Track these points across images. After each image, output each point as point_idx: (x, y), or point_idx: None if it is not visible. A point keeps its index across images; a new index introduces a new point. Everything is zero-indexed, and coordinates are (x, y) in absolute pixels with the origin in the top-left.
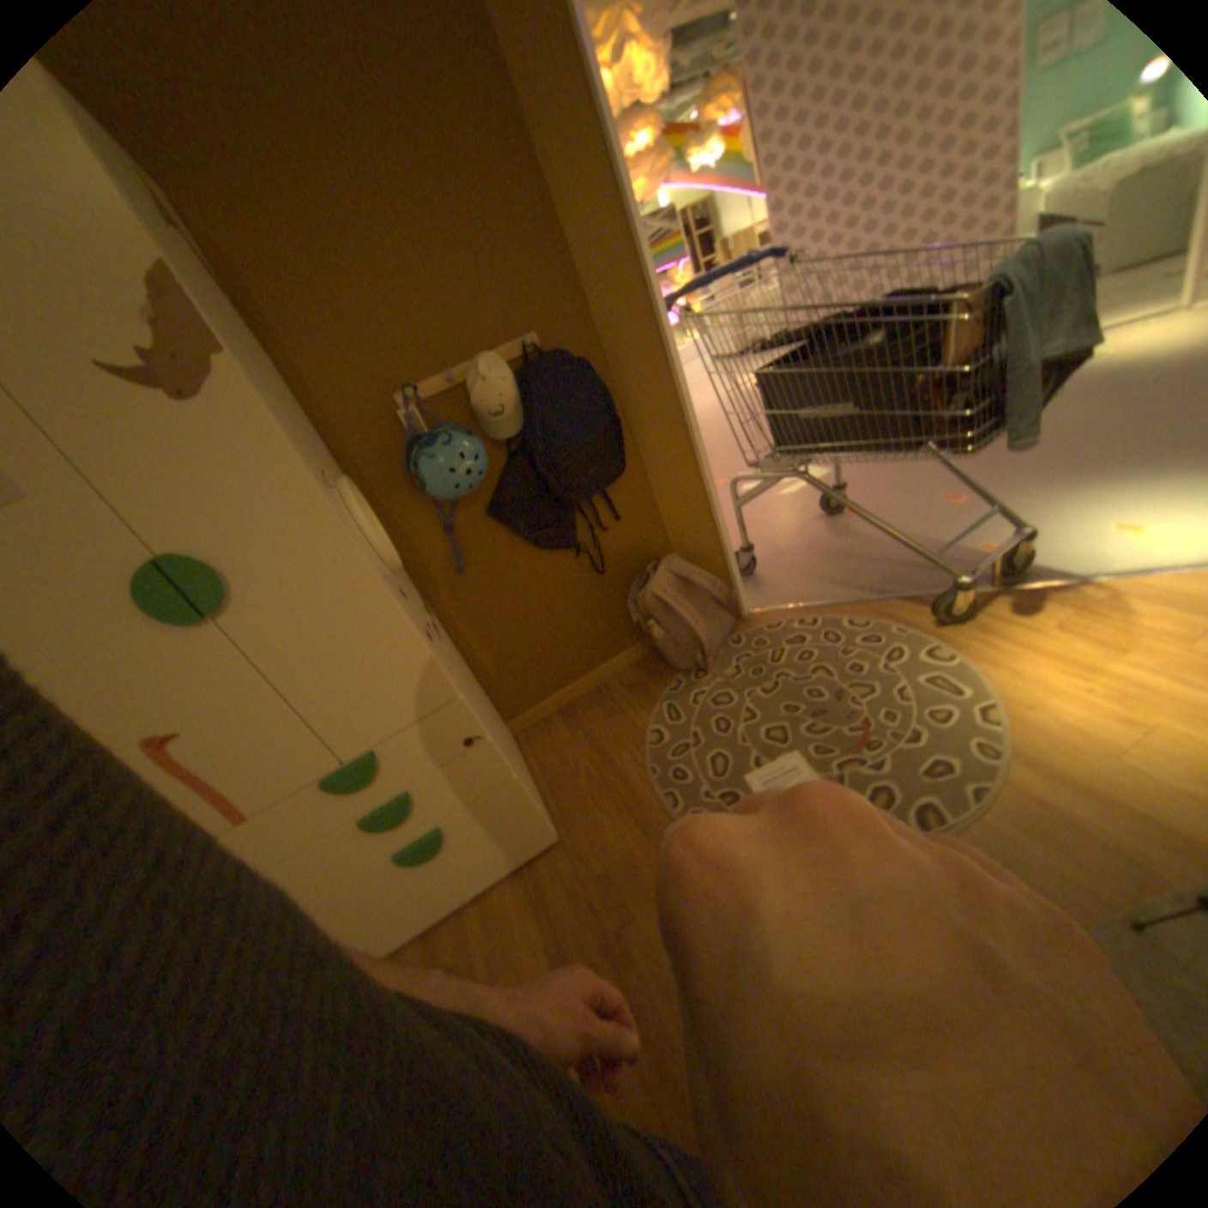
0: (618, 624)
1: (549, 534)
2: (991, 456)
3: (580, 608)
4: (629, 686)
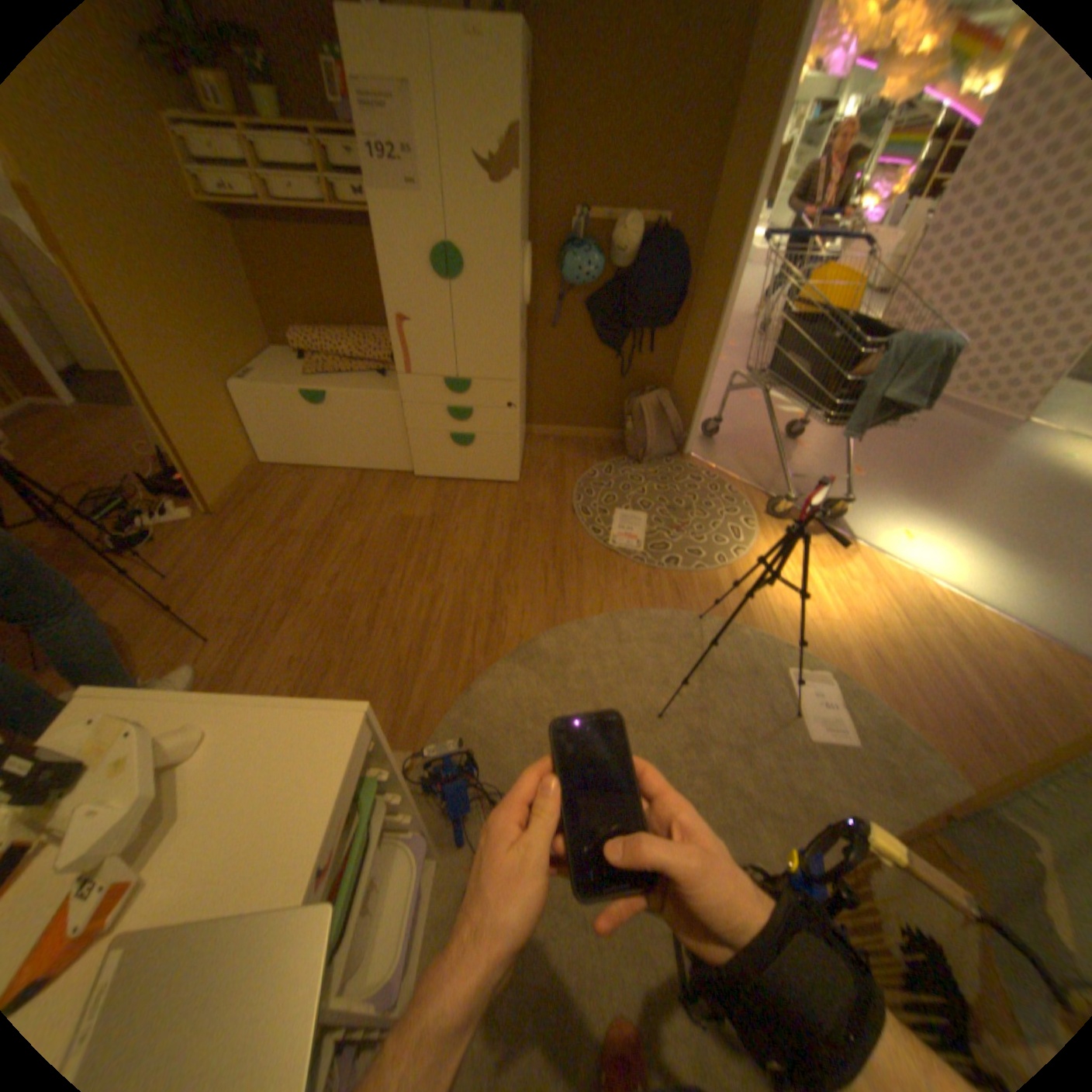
0: (613, 414)
1: (607, 338)
2: (906, 467)
3: (599, 391)
4: (596, 449)
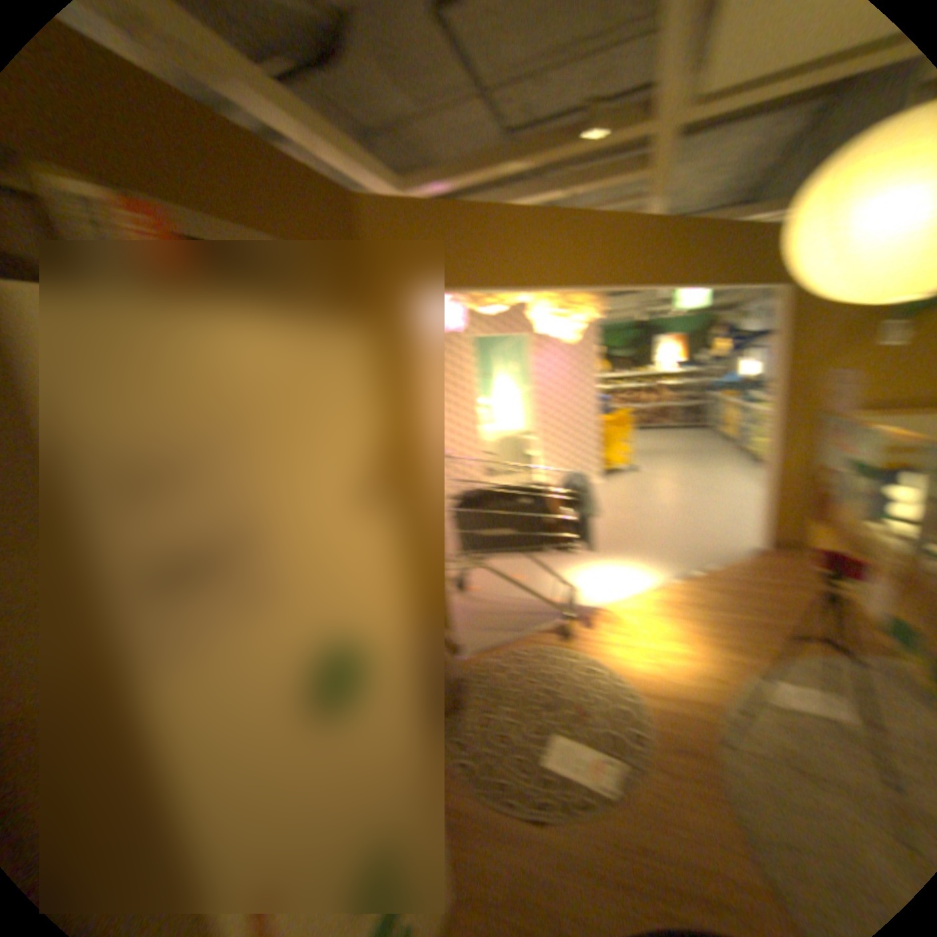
0: None
1: None
2: (519, 558)
3: None
4: None
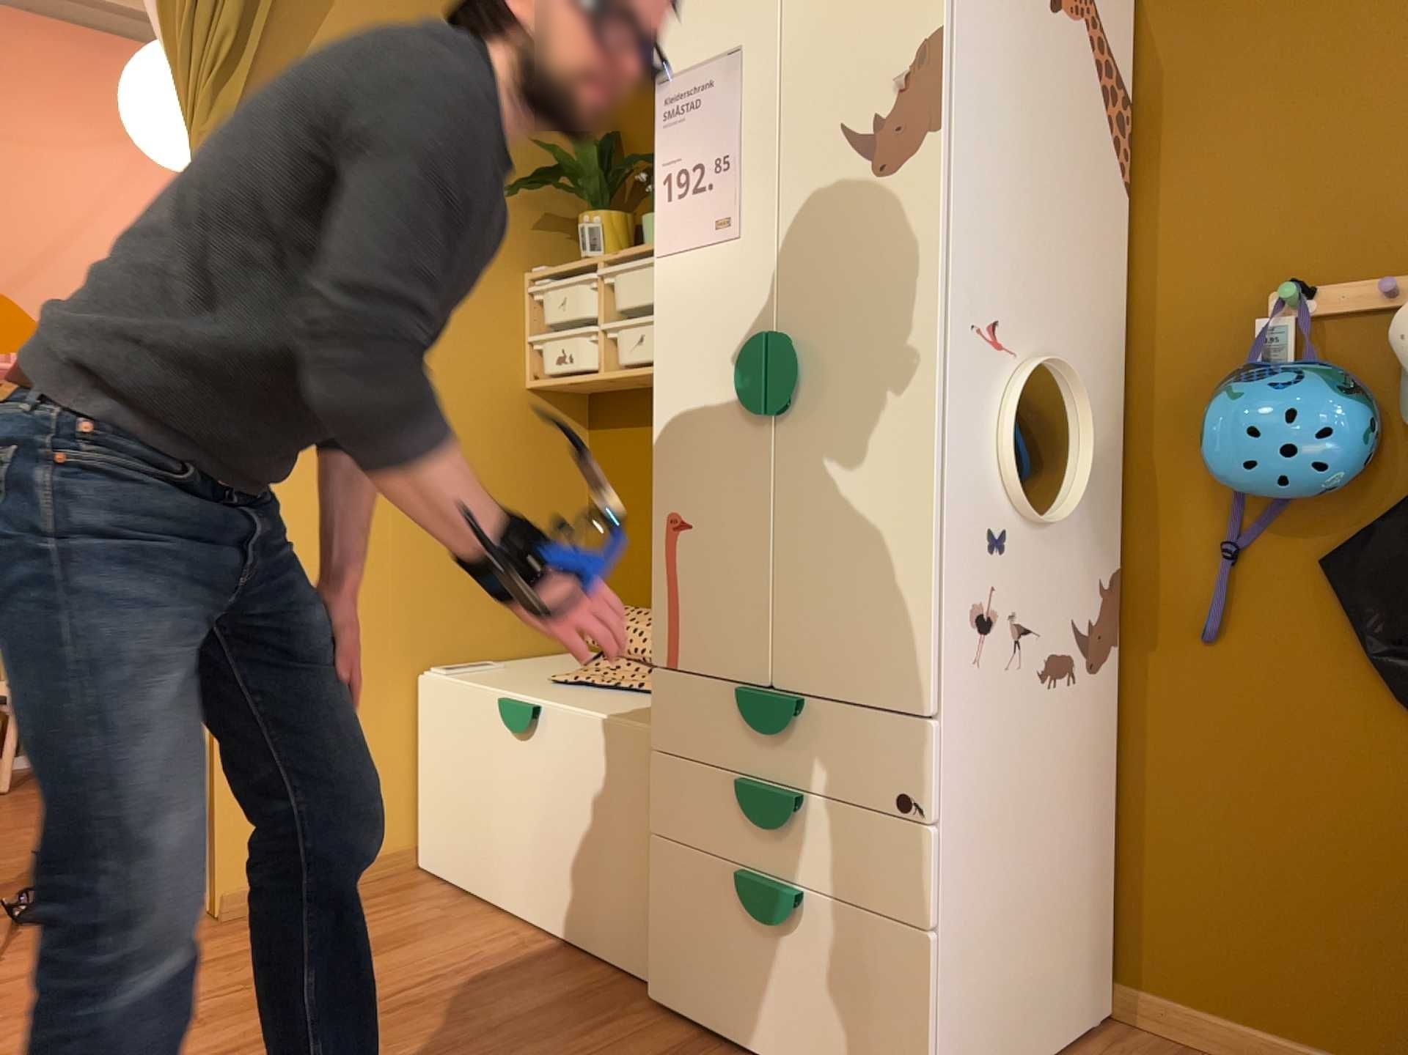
0: None
1: None
2: None
3: None
4: None
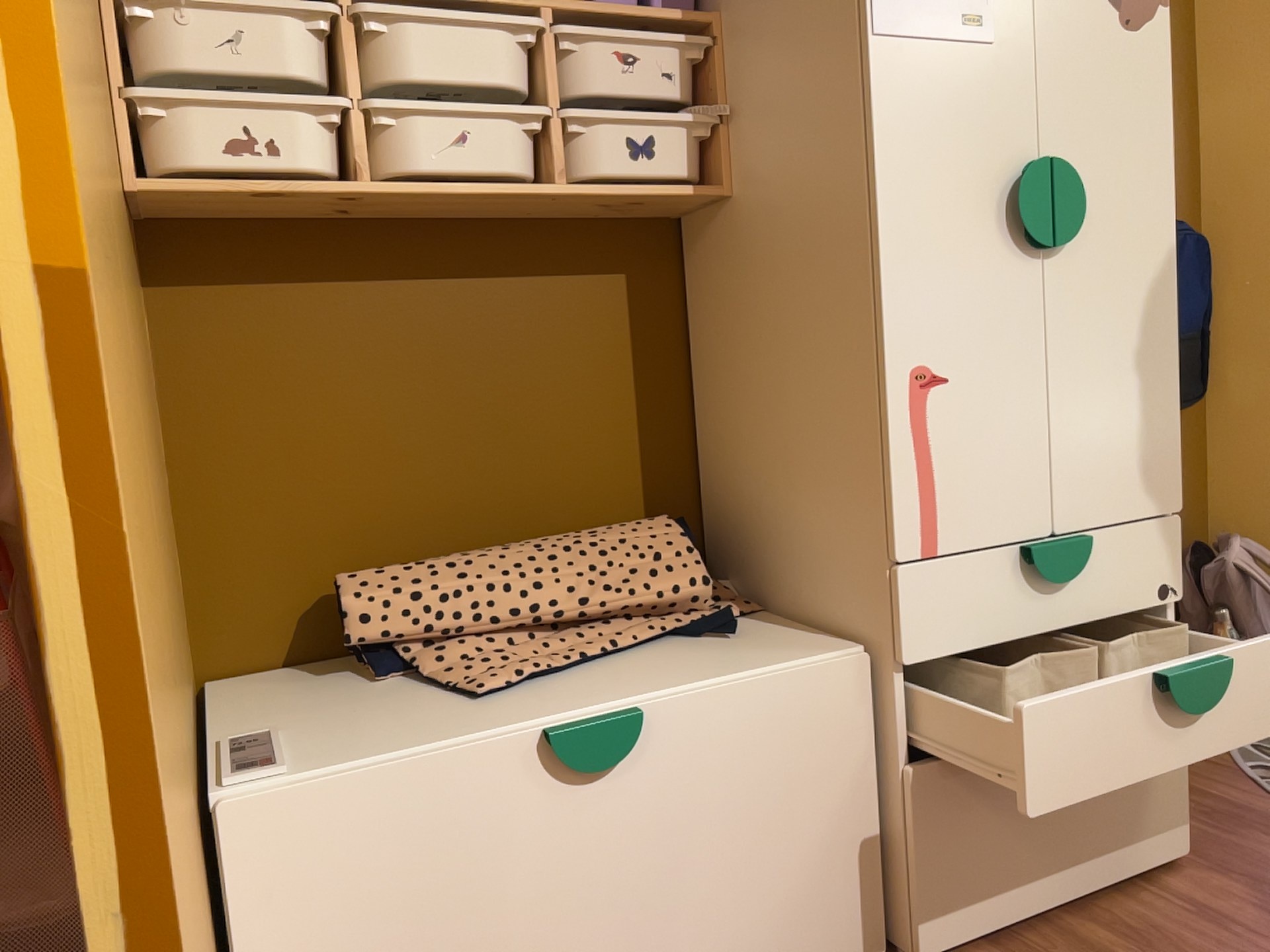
0: None
1: None
2: None
3: None
4: None
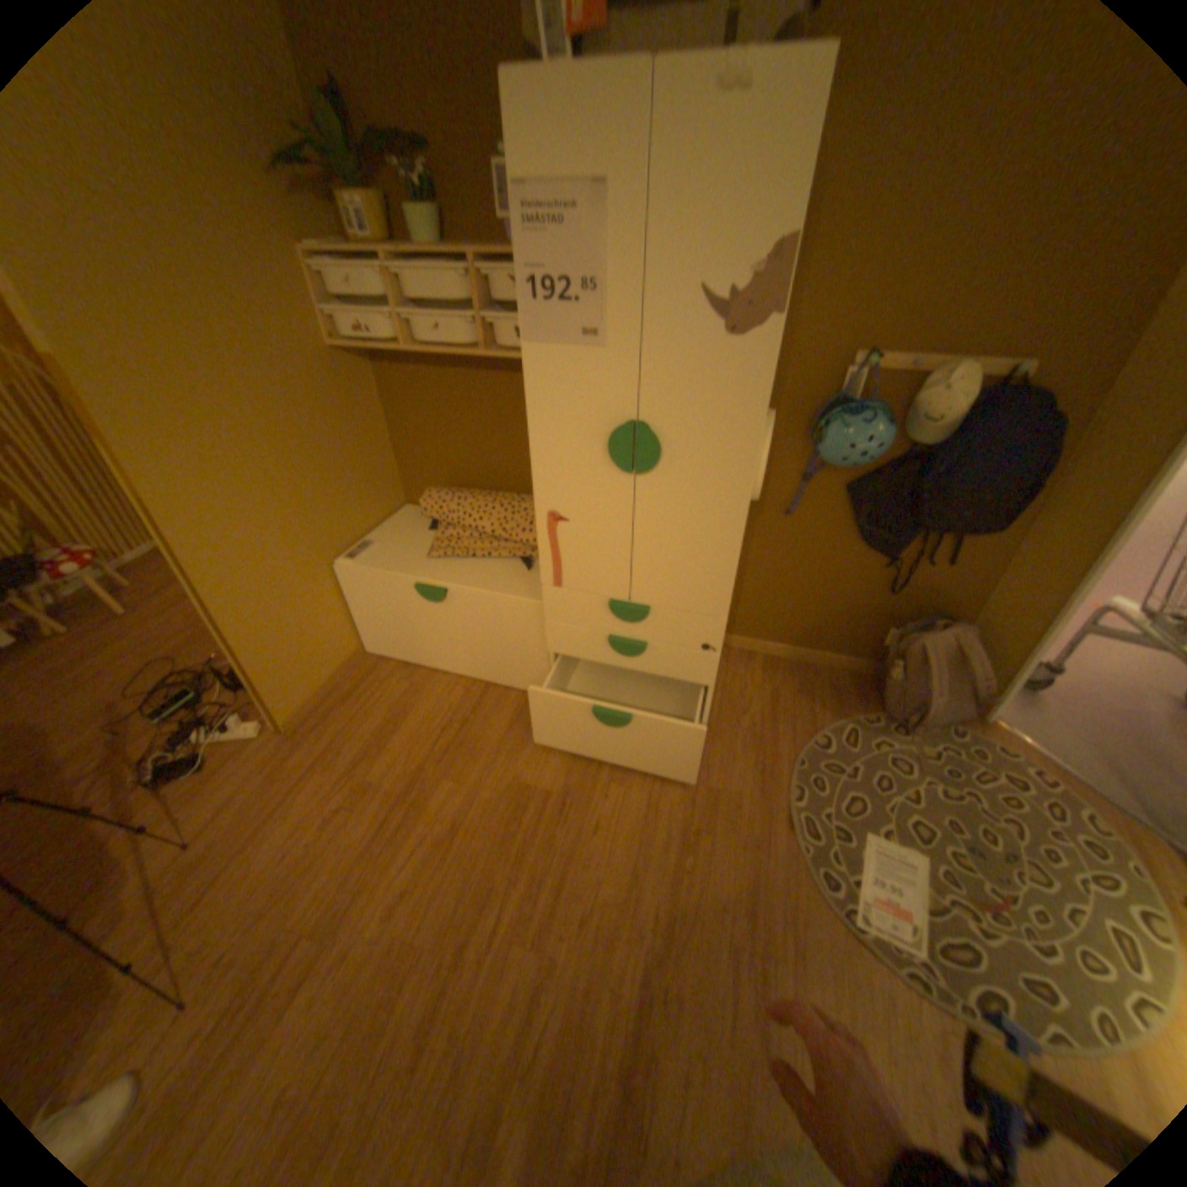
0: (866, 638)
1: (879, 536)
2: None
3: (848, 604)
4: (831, 687)
